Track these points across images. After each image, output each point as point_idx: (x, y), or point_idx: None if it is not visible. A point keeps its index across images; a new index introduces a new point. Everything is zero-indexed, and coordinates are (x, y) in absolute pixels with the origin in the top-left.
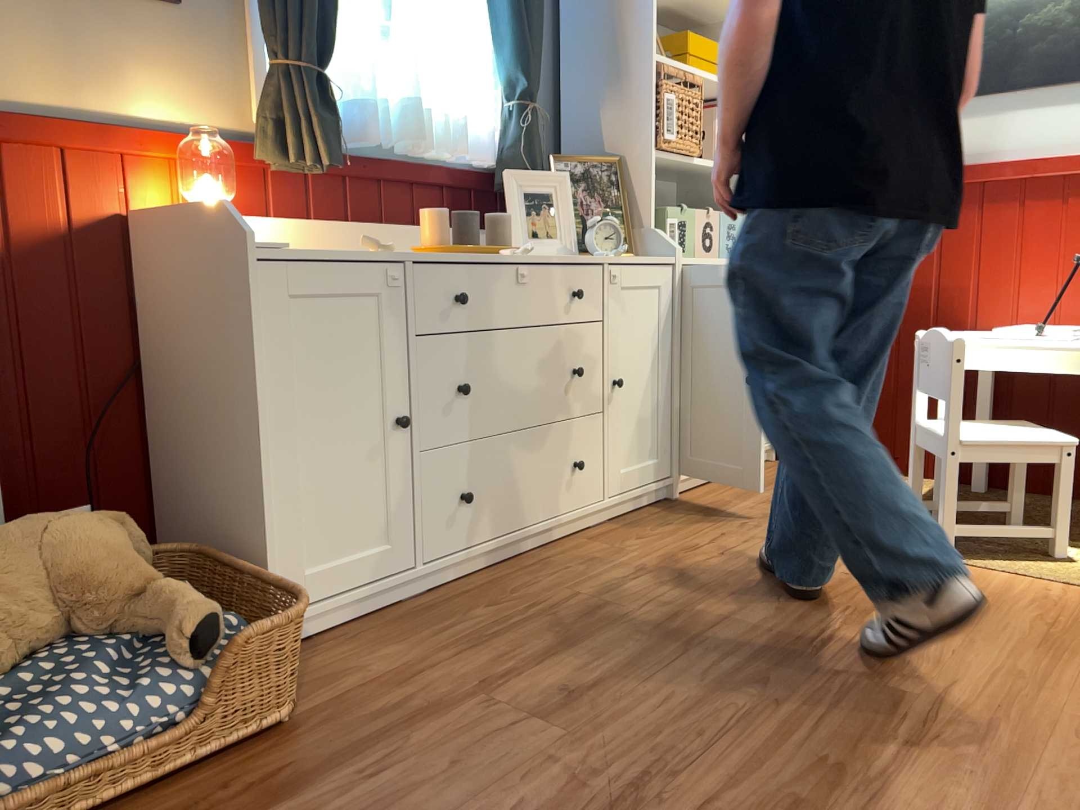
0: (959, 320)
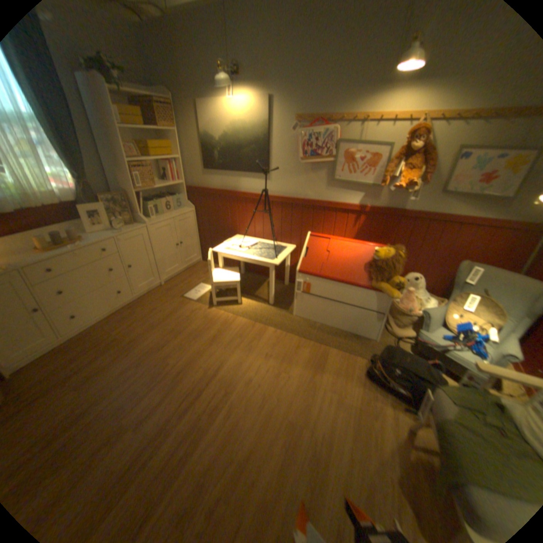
0: (236, 232)
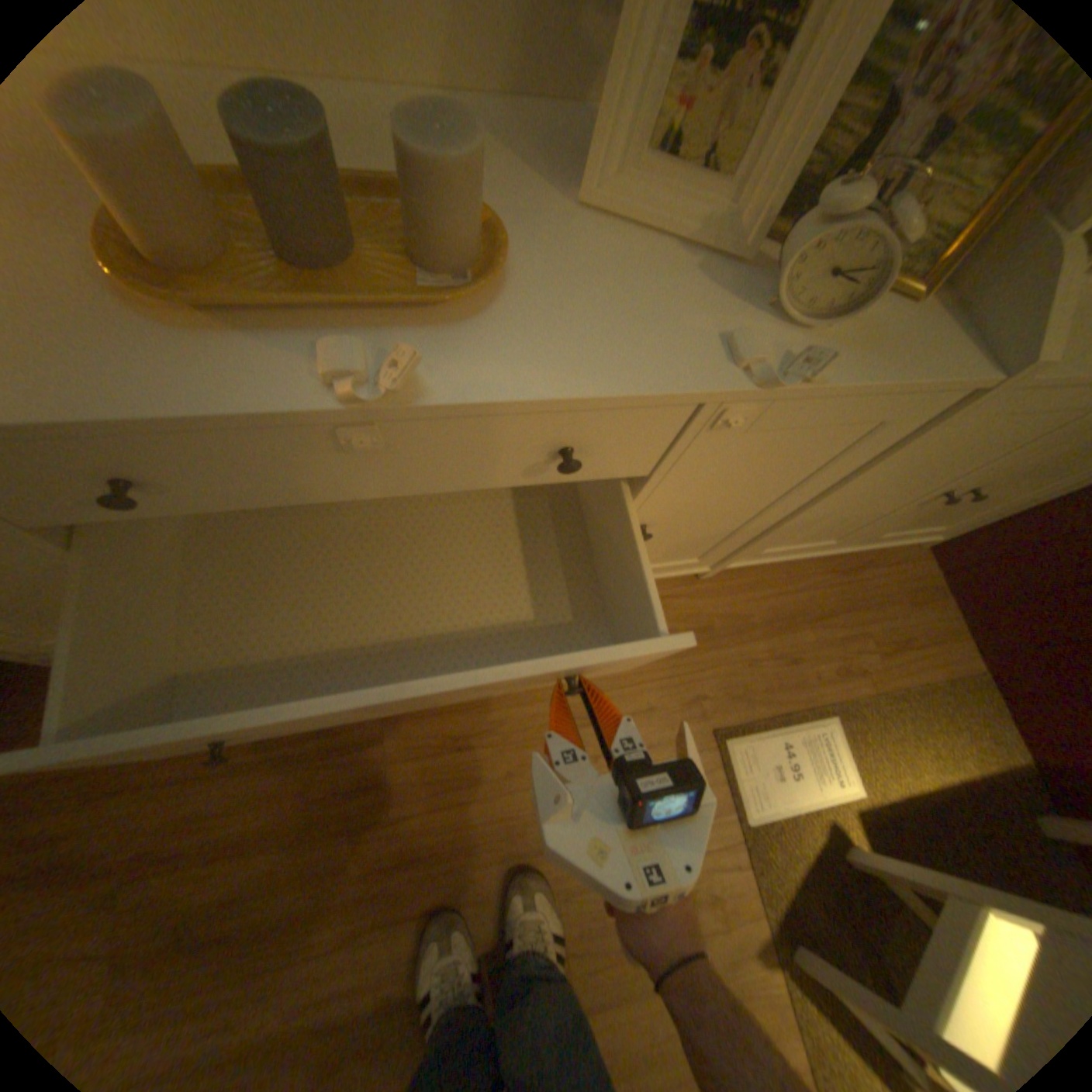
0: None
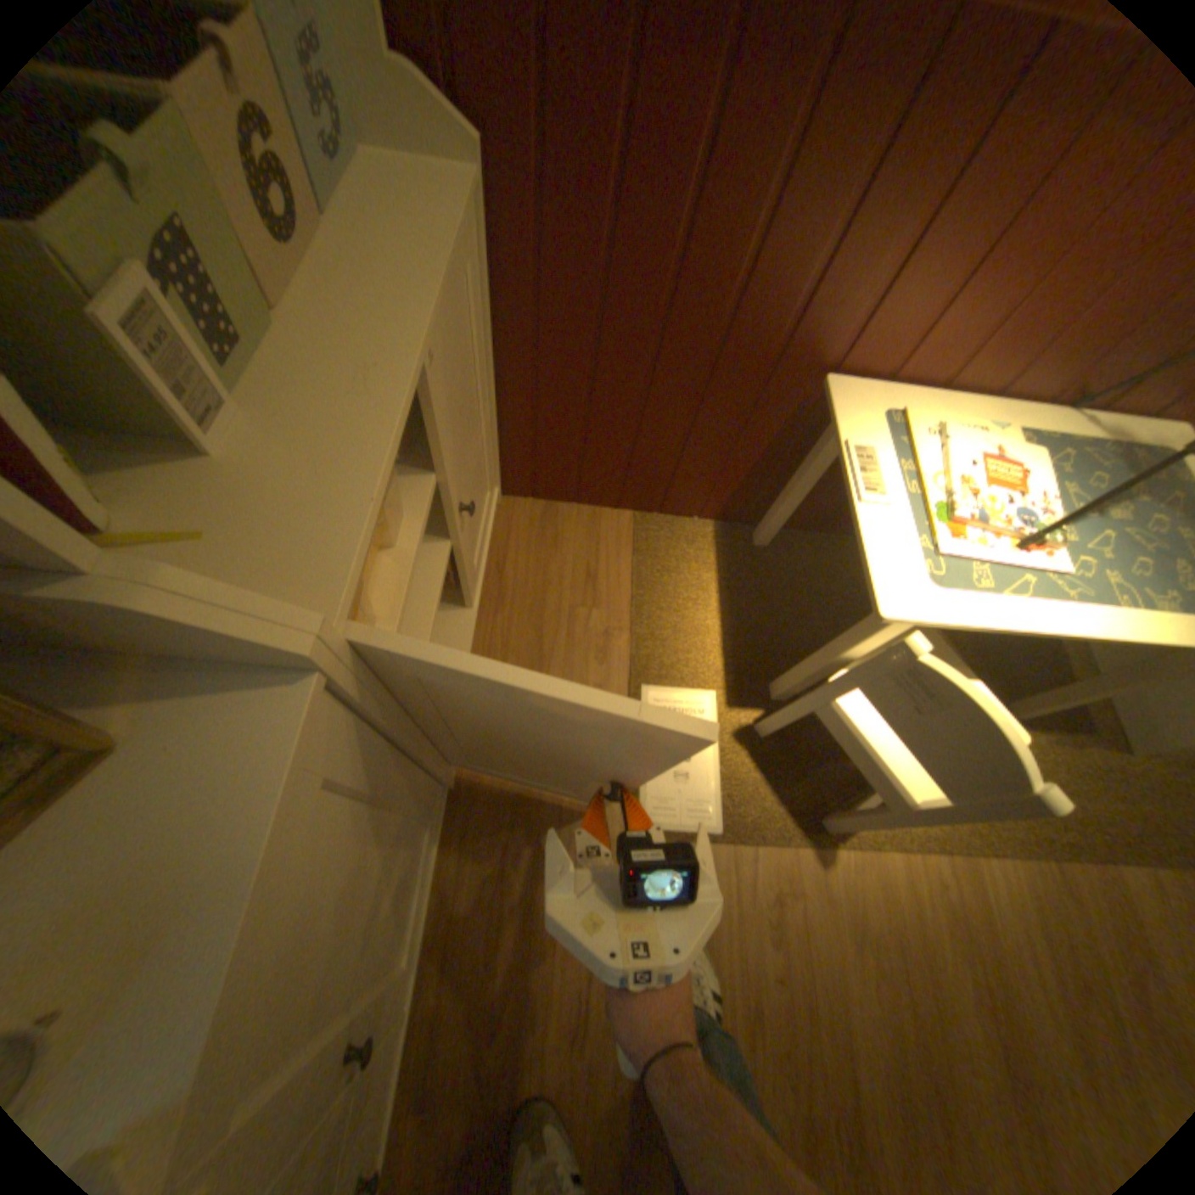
0: (826, 351)
